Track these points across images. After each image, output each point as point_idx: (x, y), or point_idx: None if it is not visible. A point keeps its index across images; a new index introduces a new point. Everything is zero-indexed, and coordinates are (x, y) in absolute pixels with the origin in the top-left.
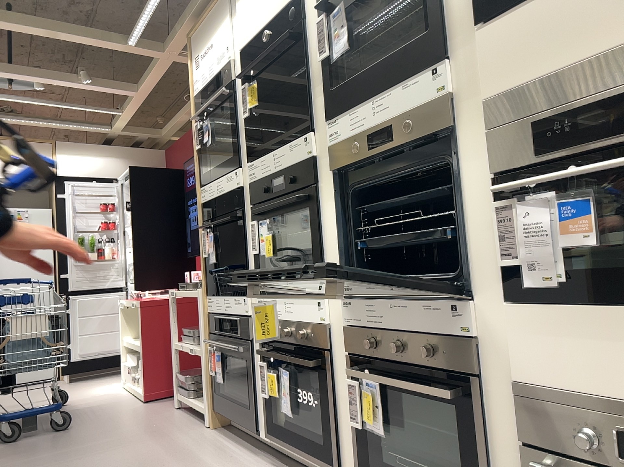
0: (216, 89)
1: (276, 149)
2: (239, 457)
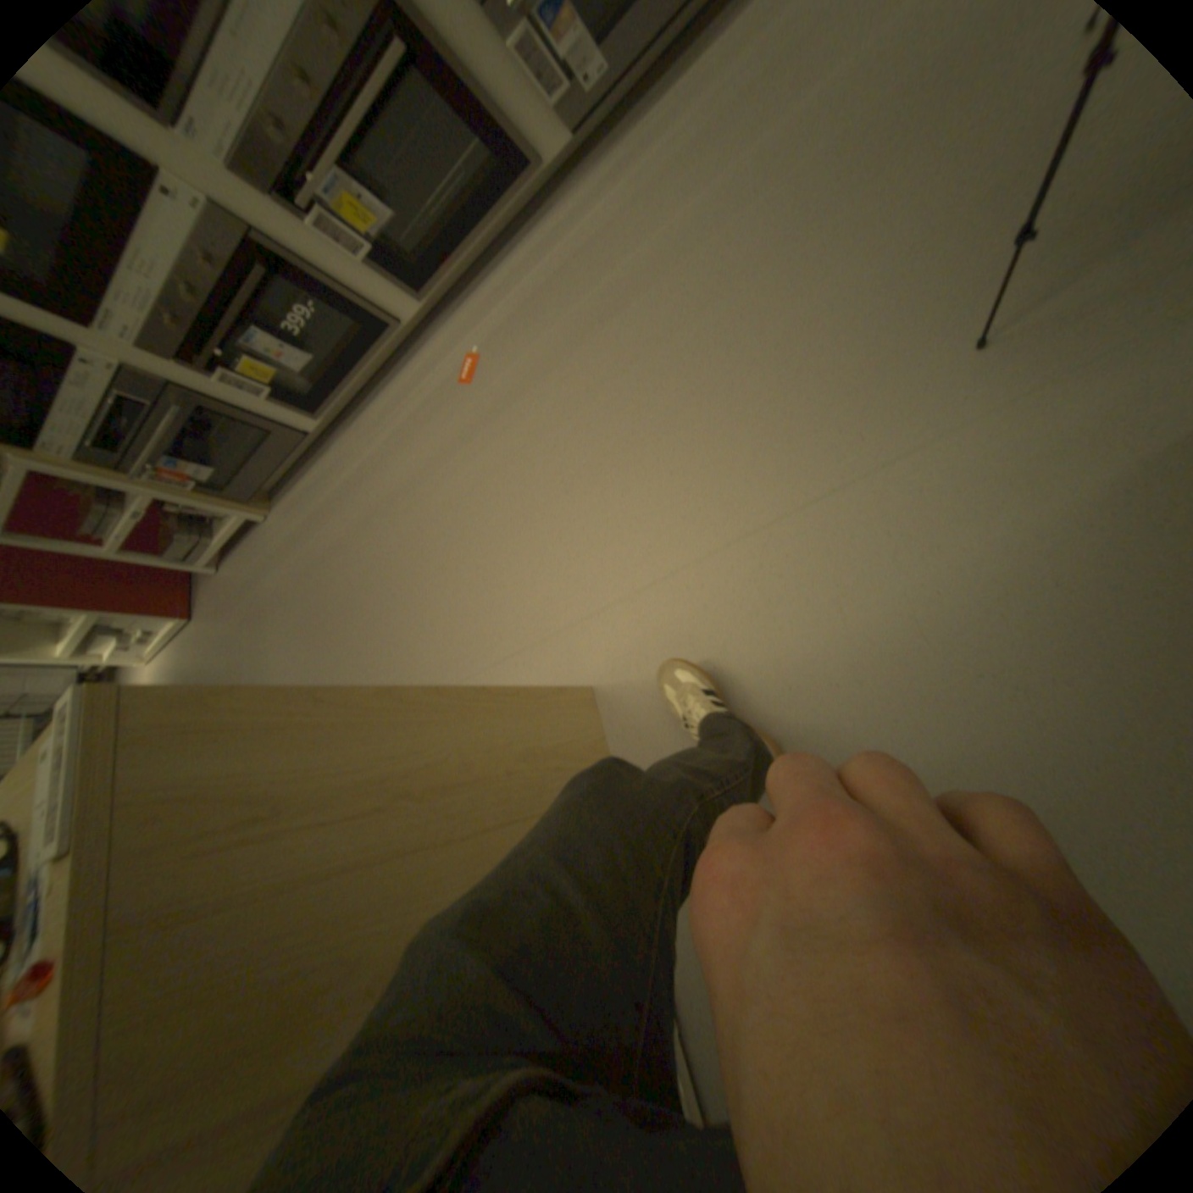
0: None
1: None
2: (329, 468)
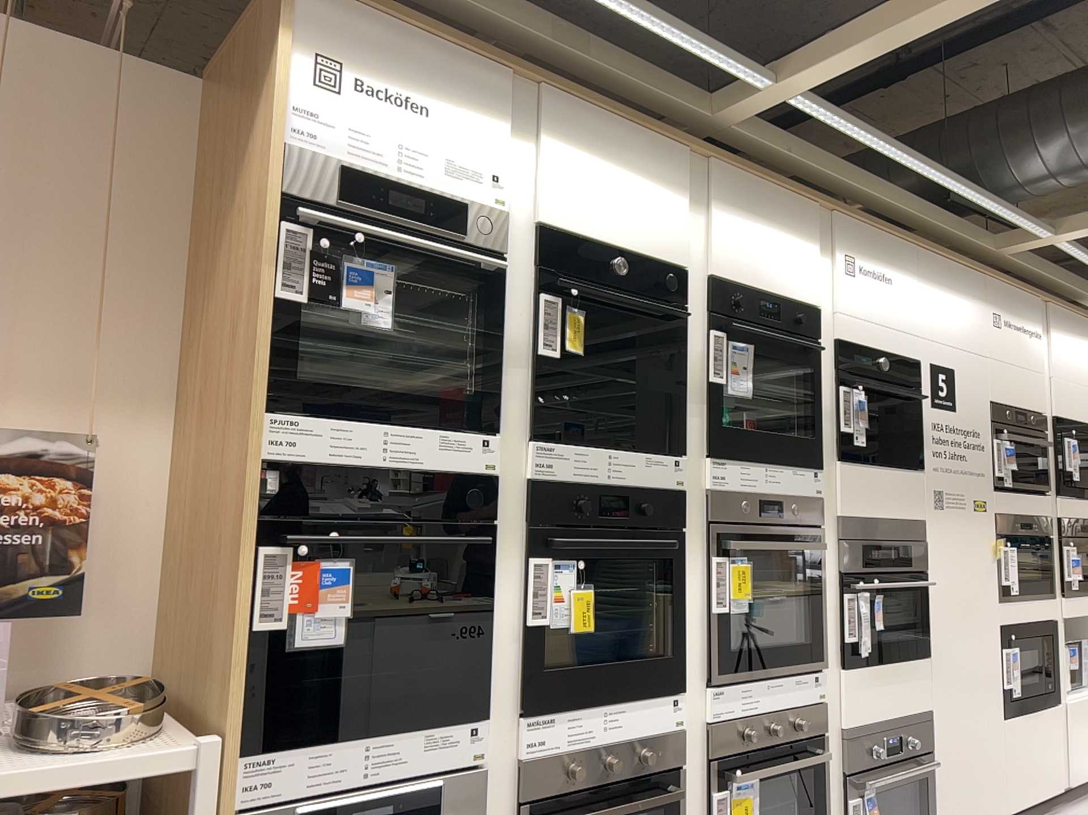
0: (446, 234)
1: (617, 450)
2: None
